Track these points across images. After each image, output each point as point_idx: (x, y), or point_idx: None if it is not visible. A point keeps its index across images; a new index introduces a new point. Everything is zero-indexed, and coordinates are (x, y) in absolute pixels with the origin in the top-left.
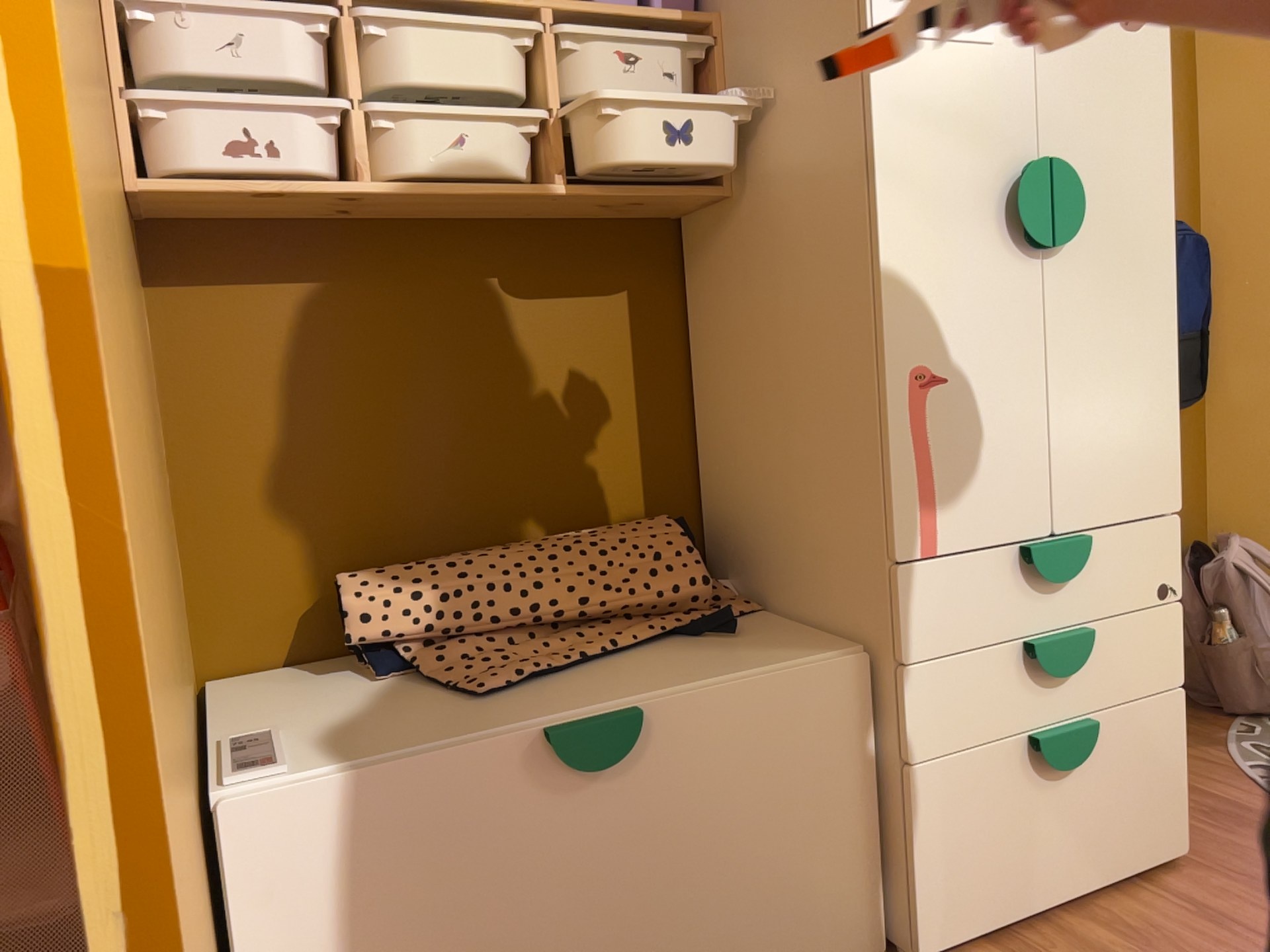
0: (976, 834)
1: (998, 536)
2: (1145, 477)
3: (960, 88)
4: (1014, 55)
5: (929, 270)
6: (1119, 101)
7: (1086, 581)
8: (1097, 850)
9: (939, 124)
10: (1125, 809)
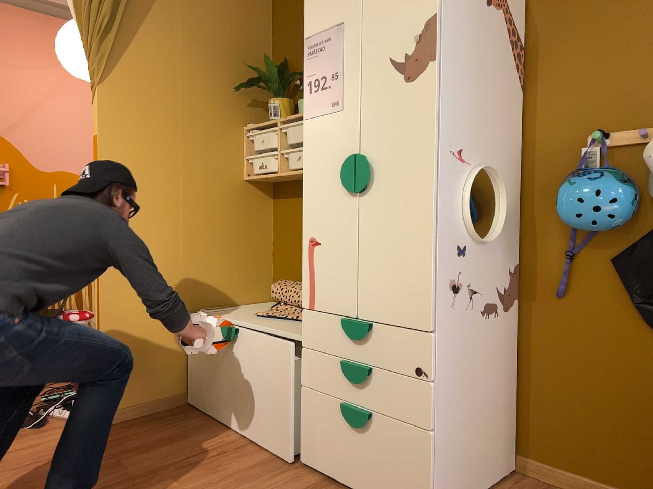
0: (320, 429)
1: (335, 310)
2: (408, 307)
3: (330, 130)
4: (351, 111)
5: (316, 201)
6: (401, 118)
7: (374, 347)
8: (373, 481)
9: (322, 145)
10: (389, 473)
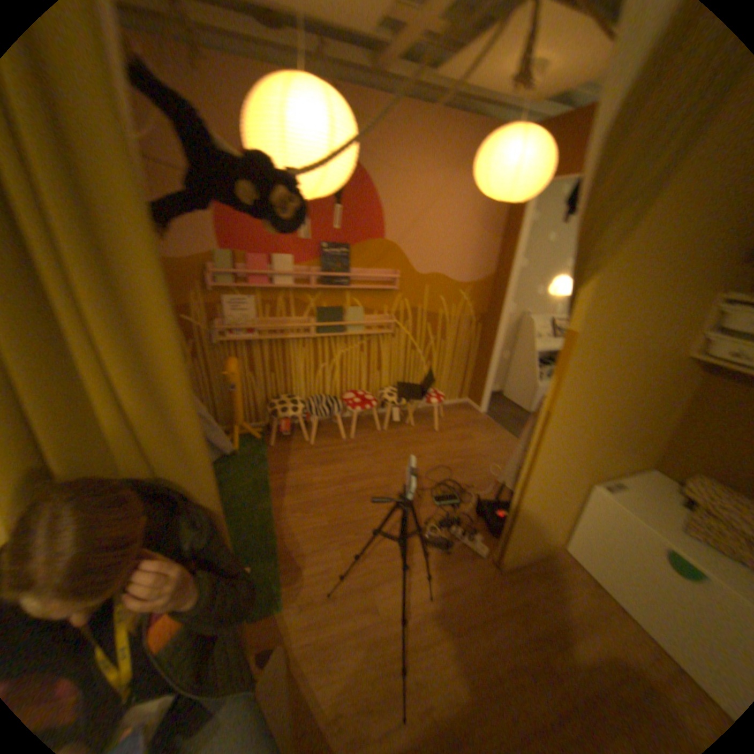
0: None
1: None
2: None
3: None
4: None
5: None
6: None
7: None
8: None
9: None
10: None
